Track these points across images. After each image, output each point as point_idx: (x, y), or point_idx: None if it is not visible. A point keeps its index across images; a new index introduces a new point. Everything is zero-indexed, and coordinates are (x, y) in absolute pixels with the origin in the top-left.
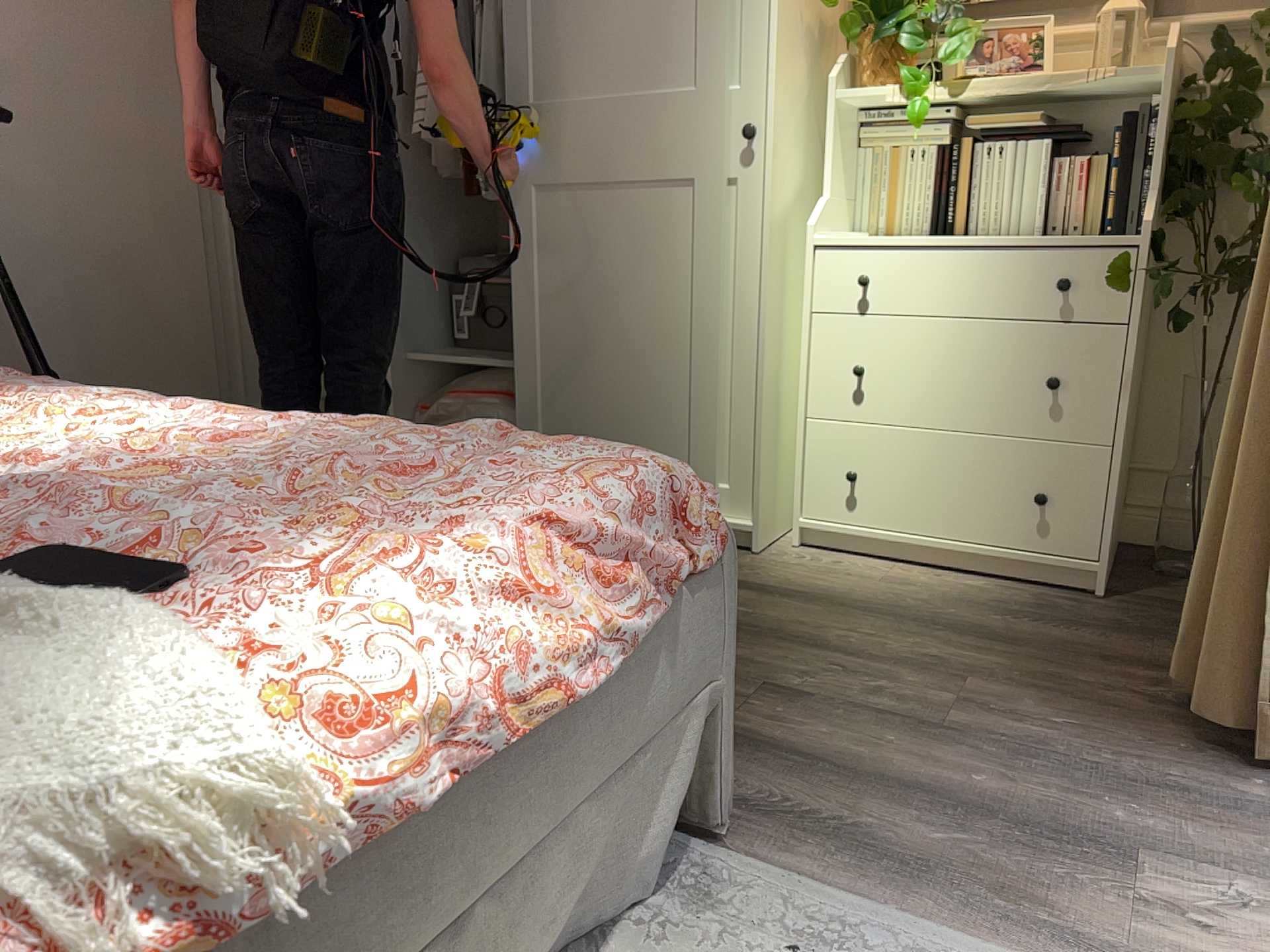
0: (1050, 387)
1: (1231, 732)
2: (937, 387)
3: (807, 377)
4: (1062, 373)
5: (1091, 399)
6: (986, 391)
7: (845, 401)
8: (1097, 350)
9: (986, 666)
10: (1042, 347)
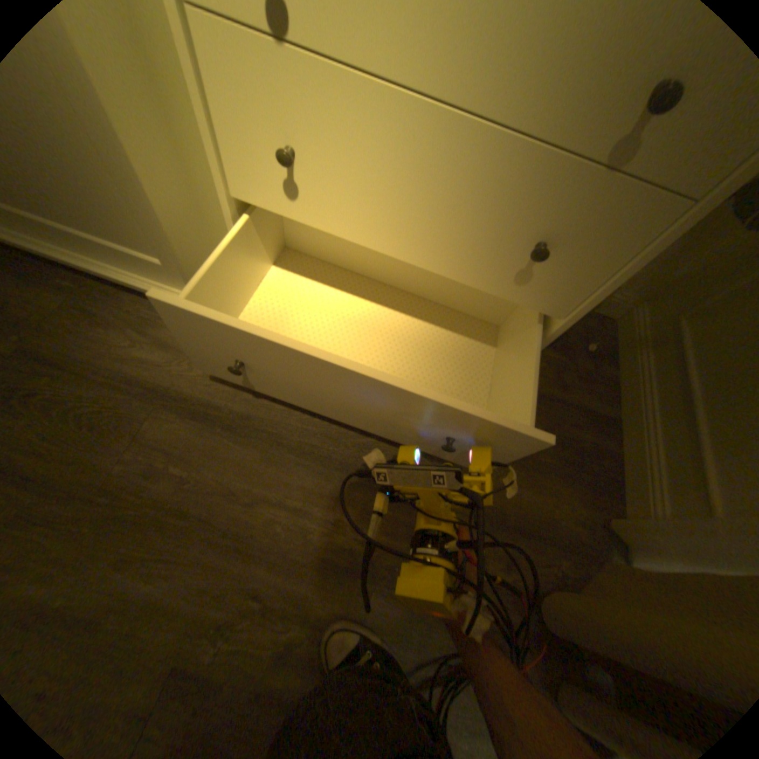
0: (535, 254)
1: (552, 633)
2: (392, 204)
3: (212, 137)
4: (559, 234)
5: (571, 272)
6: (454, 228)
7: (272, 187)
8: (623, 220)
9: (390, 547)
10: (552, 192)
